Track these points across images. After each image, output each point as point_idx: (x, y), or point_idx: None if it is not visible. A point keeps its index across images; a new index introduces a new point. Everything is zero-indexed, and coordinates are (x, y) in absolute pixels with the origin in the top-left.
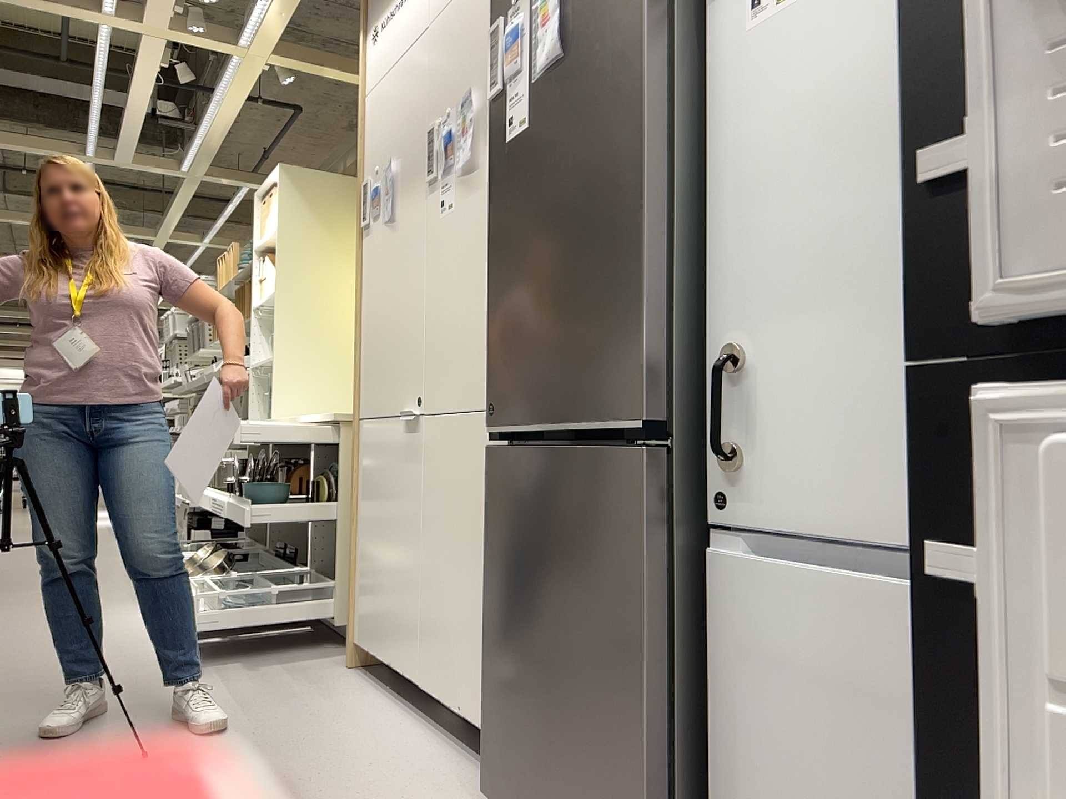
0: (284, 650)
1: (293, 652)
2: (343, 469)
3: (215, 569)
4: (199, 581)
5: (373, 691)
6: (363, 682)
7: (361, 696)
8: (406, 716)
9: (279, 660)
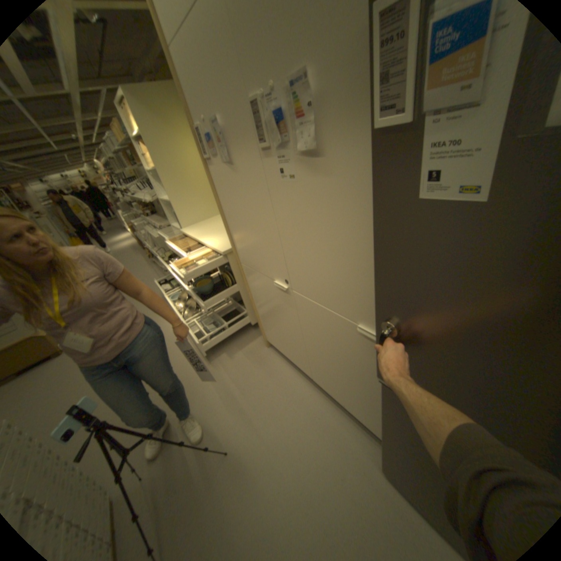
0: (236, 337)
1: (240, 338)
2: (235, 271)
3: (192, 304)
4: (192, 322)
5: (285, 366)
6: (278, 358)
7: (283, 371)
8: (308, 385)
9: (238, 346)
